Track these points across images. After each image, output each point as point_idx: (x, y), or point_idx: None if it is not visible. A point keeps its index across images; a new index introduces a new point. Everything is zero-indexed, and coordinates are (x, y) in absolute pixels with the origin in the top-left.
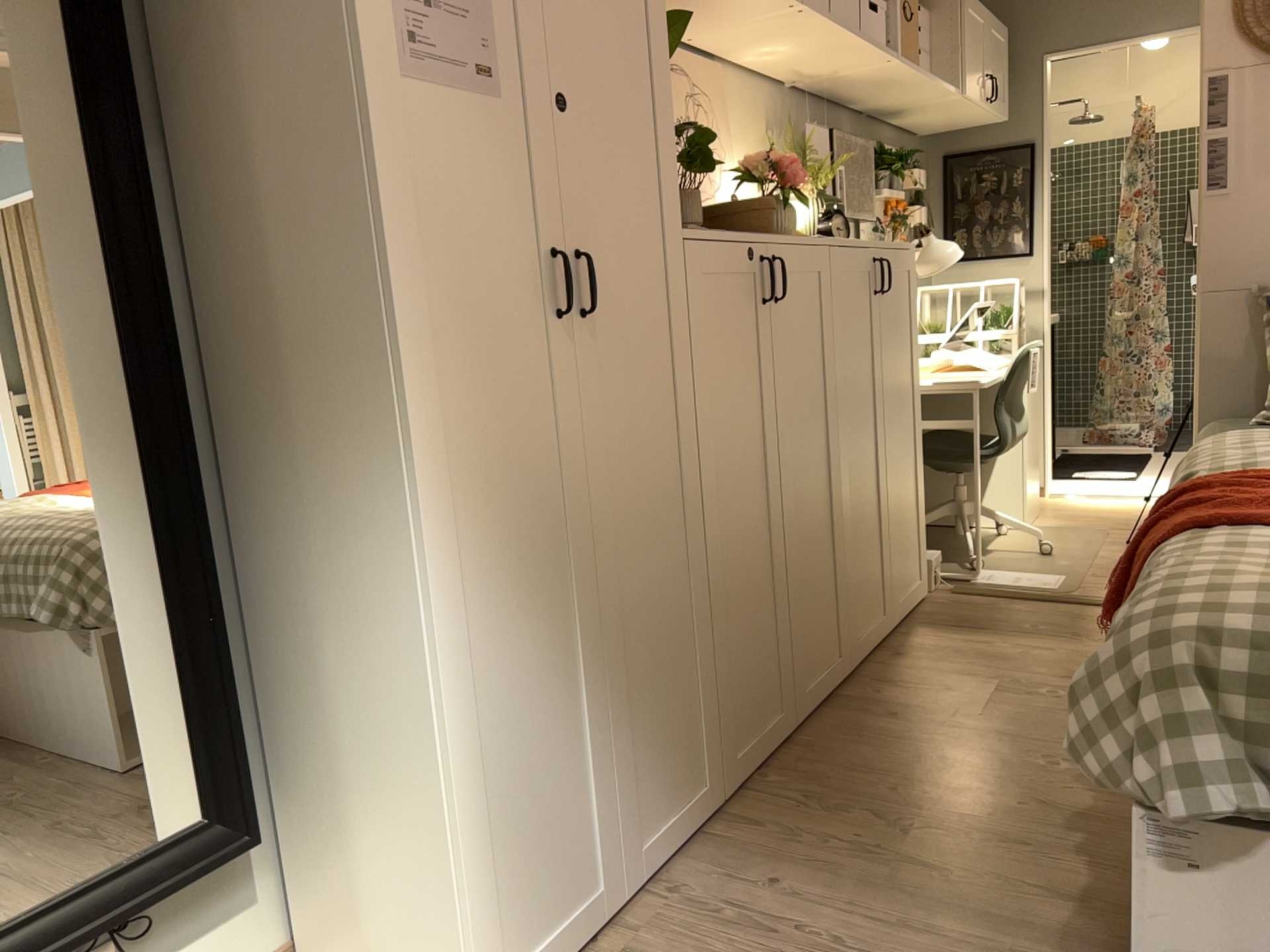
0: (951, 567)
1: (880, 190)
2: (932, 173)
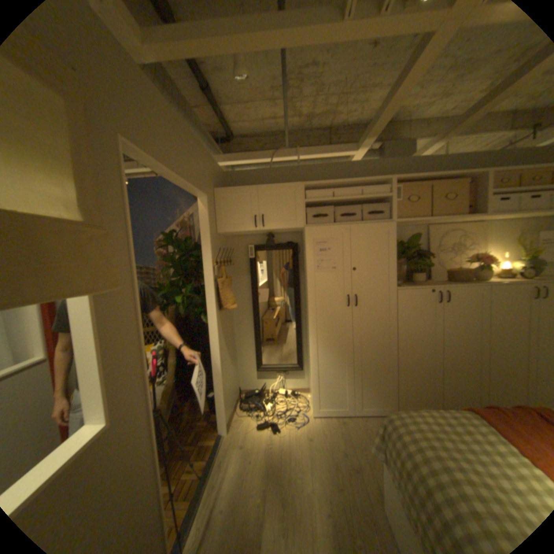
0: None
1: None
2: None
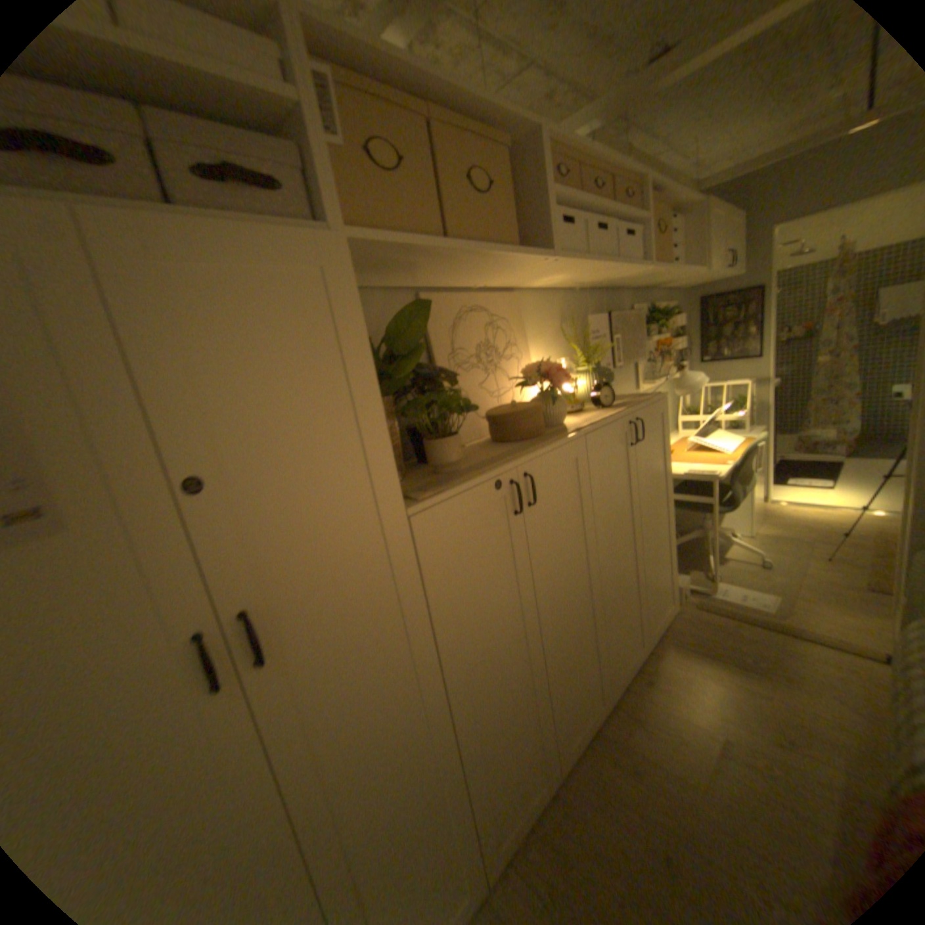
0: (697, 577)
1: (653, 333)
2: (693, 308)
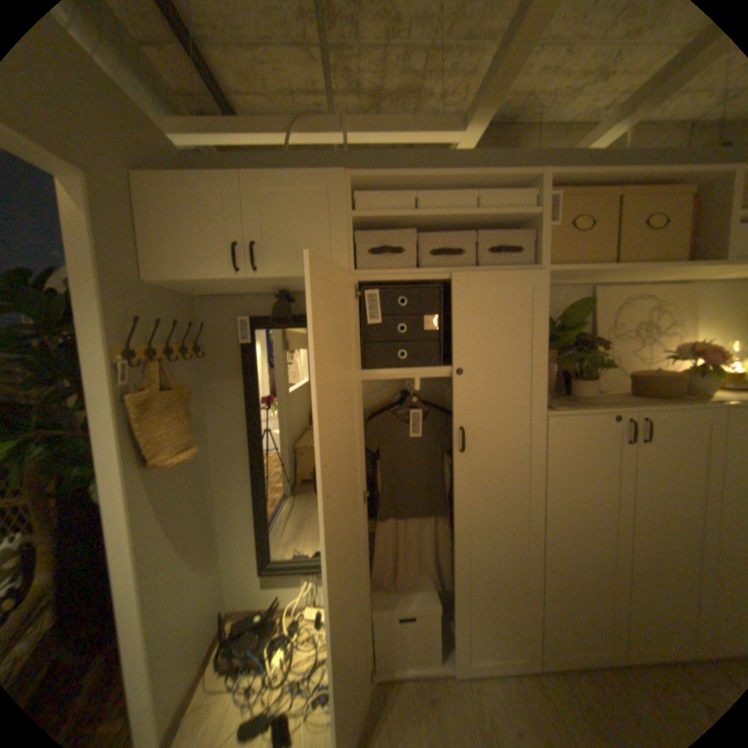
0: None
1: None
2: None
